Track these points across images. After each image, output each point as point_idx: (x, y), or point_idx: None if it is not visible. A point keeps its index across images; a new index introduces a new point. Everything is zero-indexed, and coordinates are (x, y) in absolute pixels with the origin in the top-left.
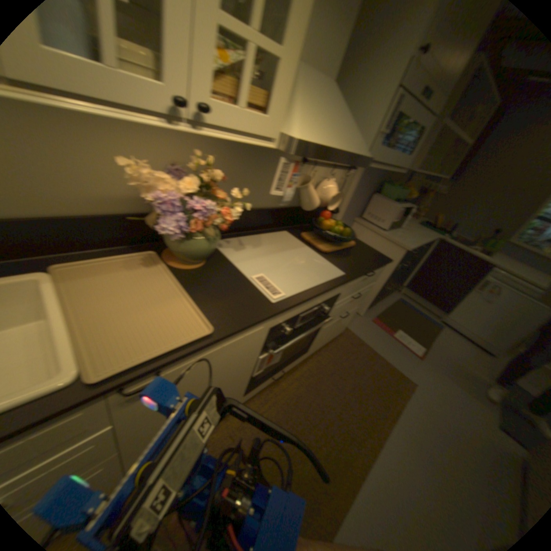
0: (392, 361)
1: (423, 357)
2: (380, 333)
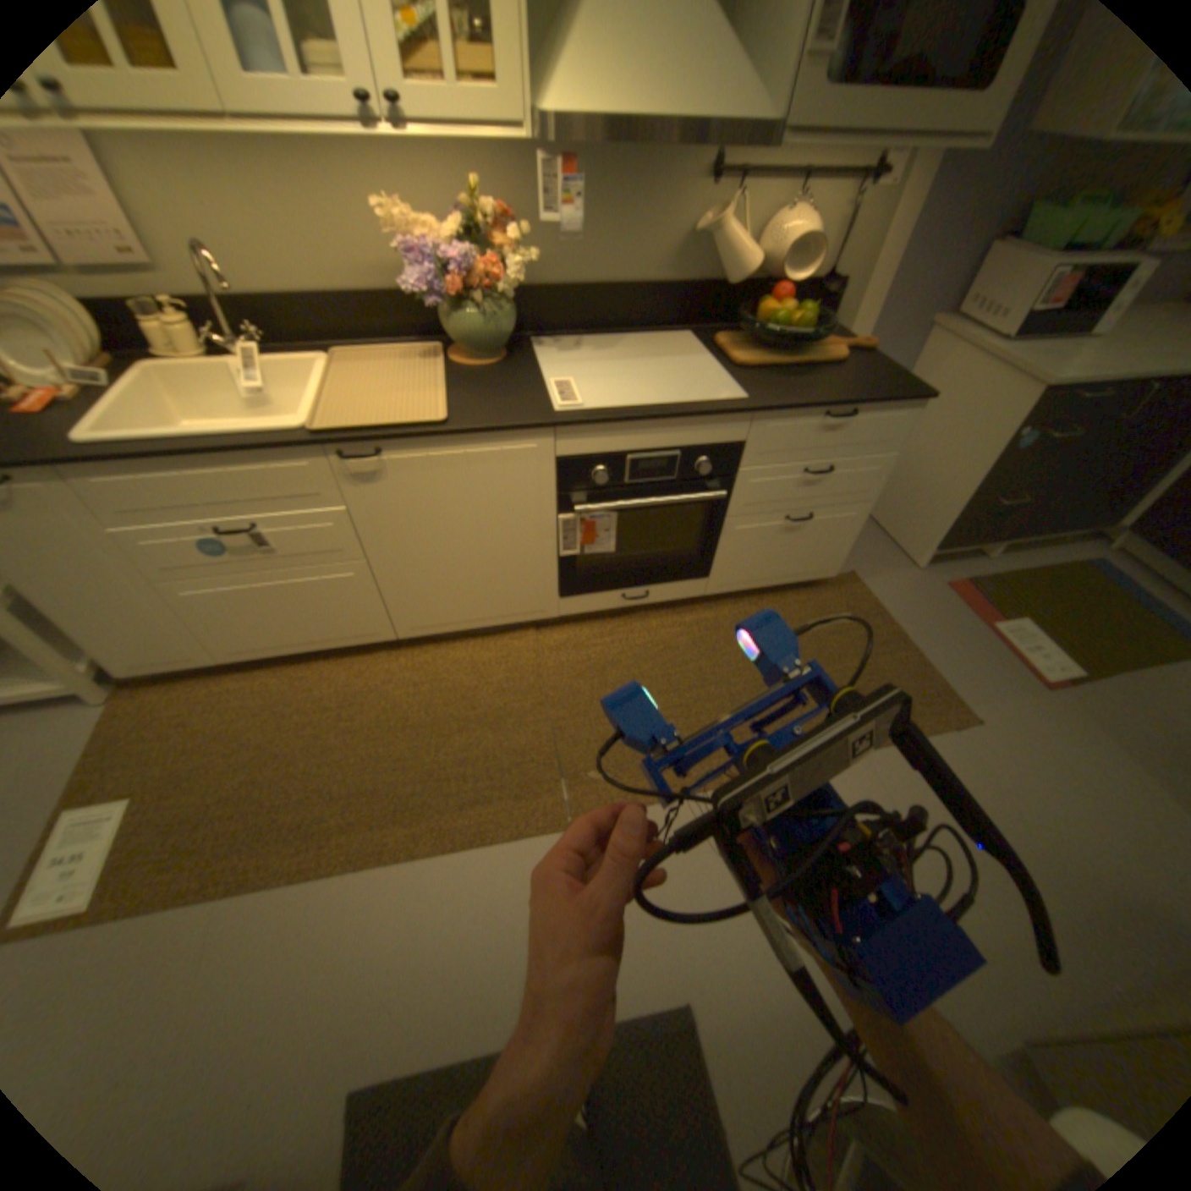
0: (943, 663)
1: (1062, 683)
2: (954, 608)
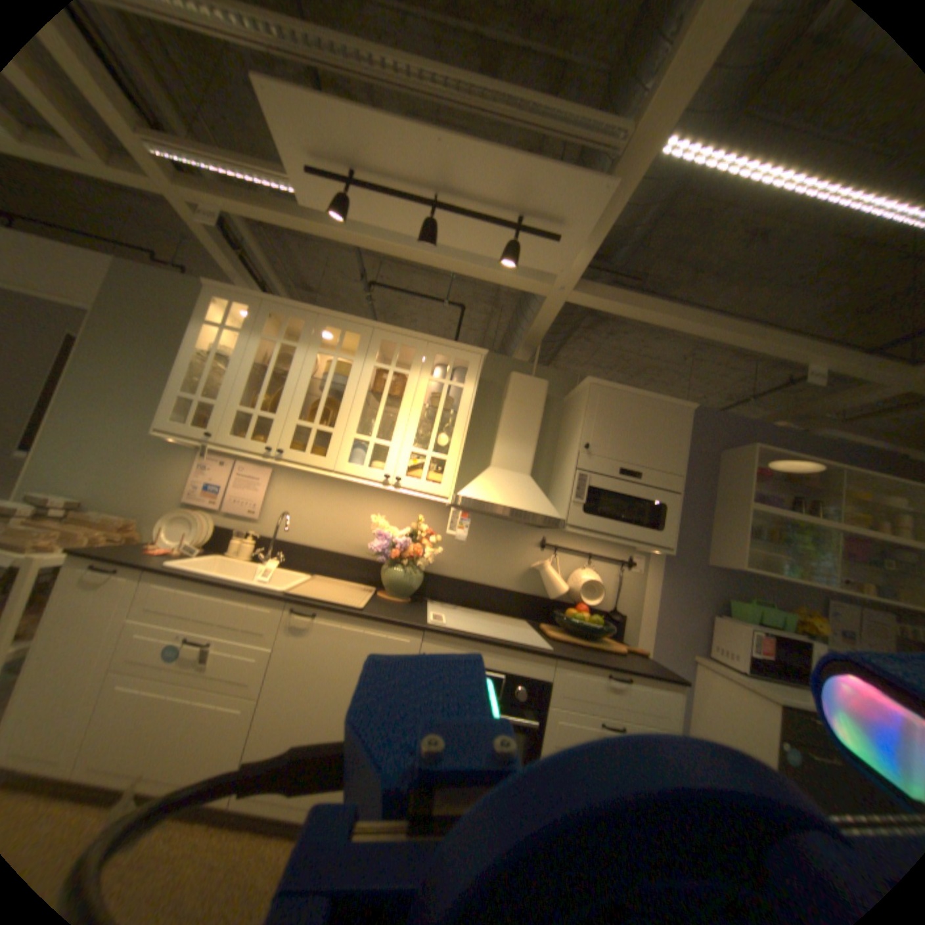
0: None
1: None
2: None
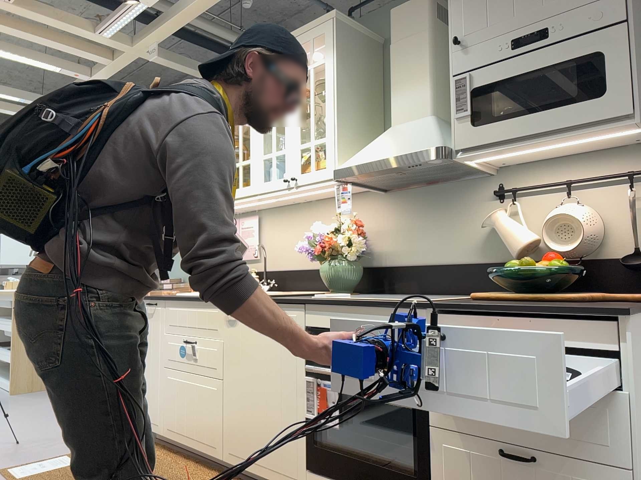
0: None
1: None
2: None
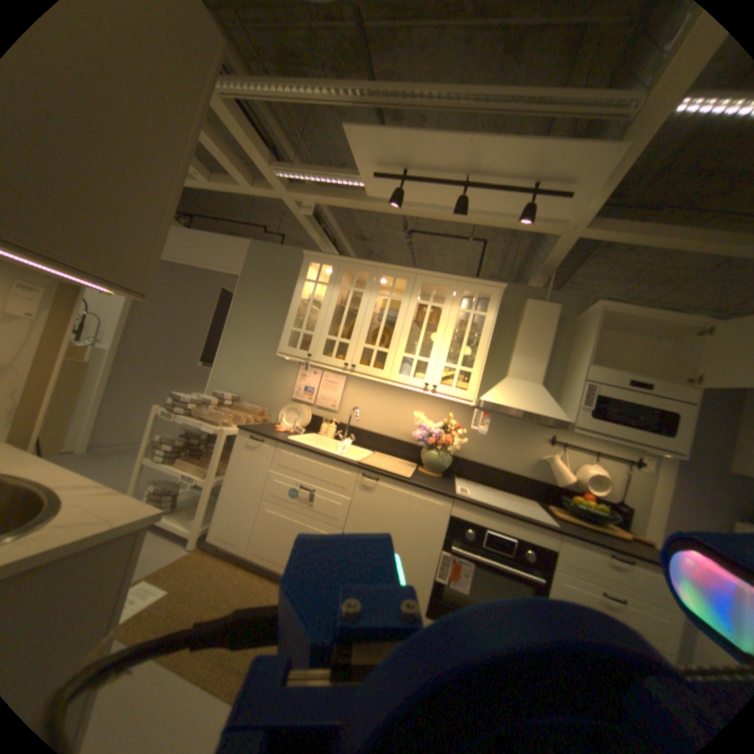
0: None
1: None
2: None
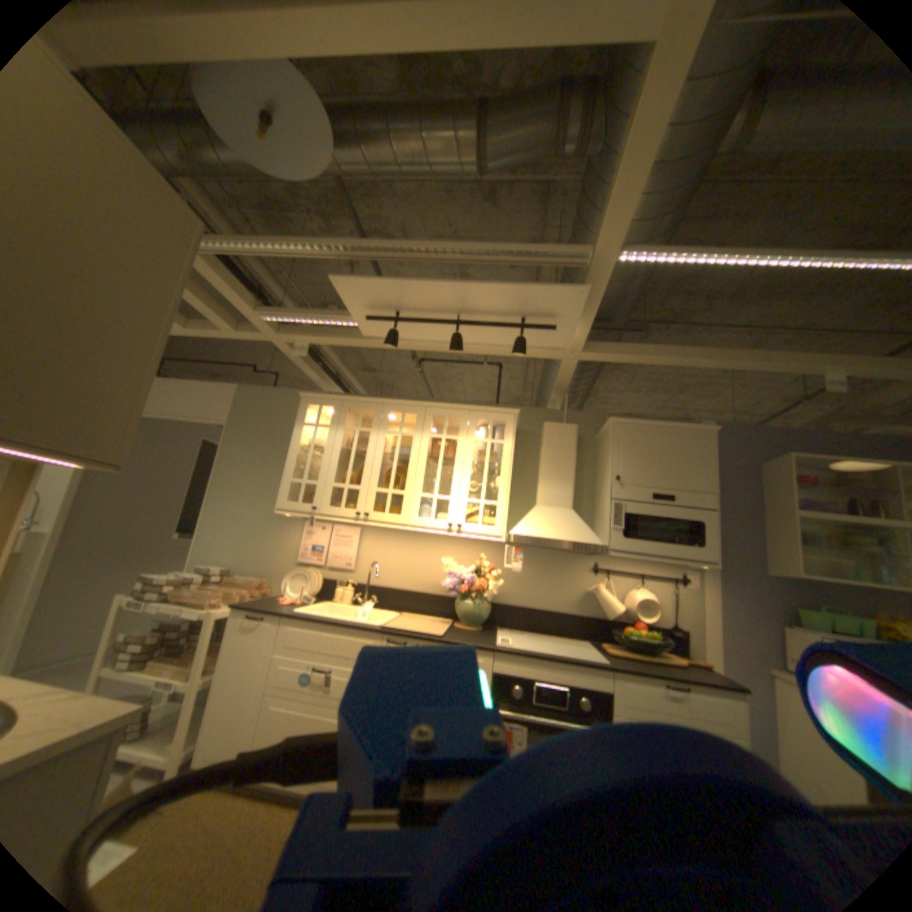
0: None
1: None
2: None
